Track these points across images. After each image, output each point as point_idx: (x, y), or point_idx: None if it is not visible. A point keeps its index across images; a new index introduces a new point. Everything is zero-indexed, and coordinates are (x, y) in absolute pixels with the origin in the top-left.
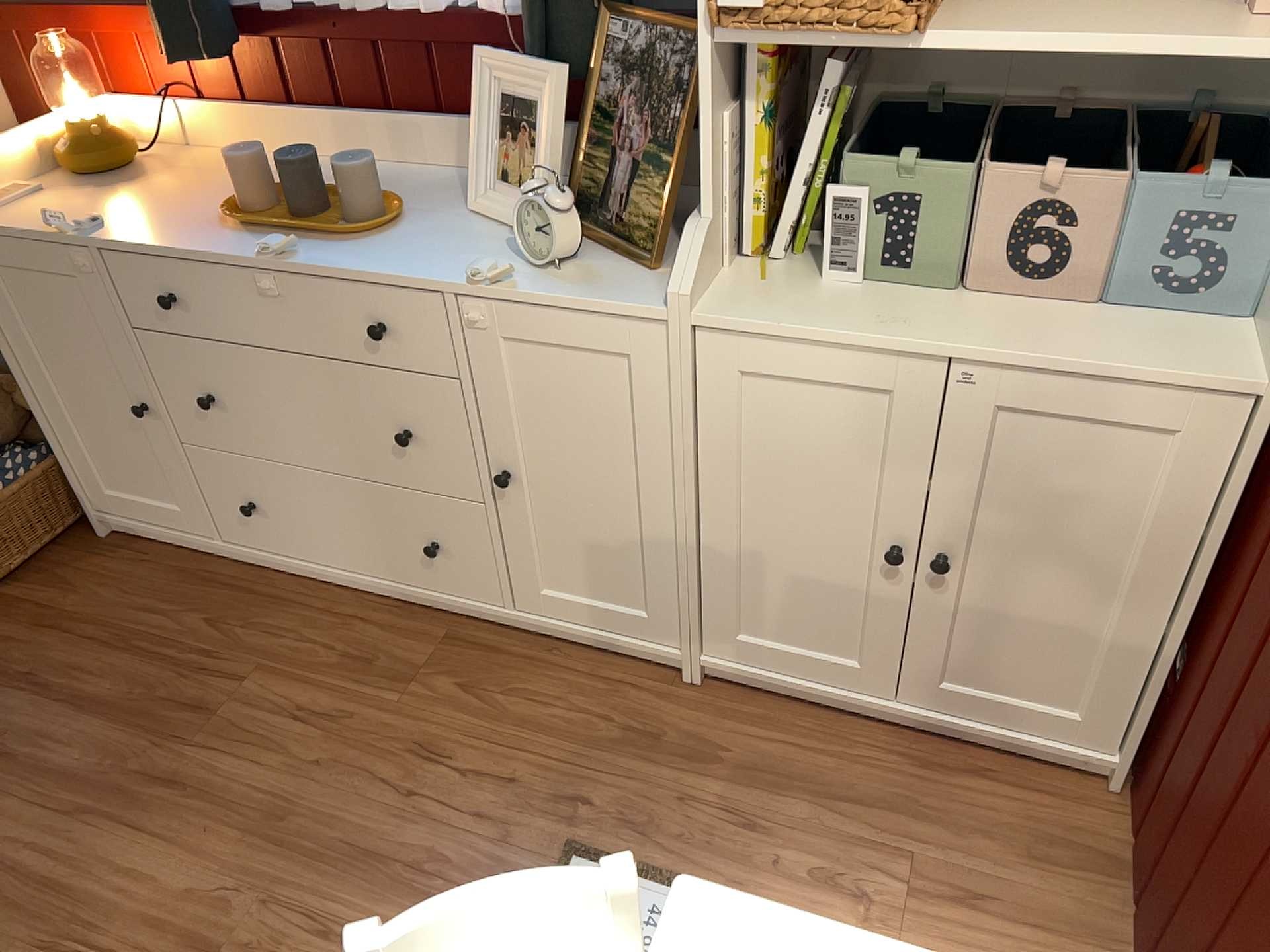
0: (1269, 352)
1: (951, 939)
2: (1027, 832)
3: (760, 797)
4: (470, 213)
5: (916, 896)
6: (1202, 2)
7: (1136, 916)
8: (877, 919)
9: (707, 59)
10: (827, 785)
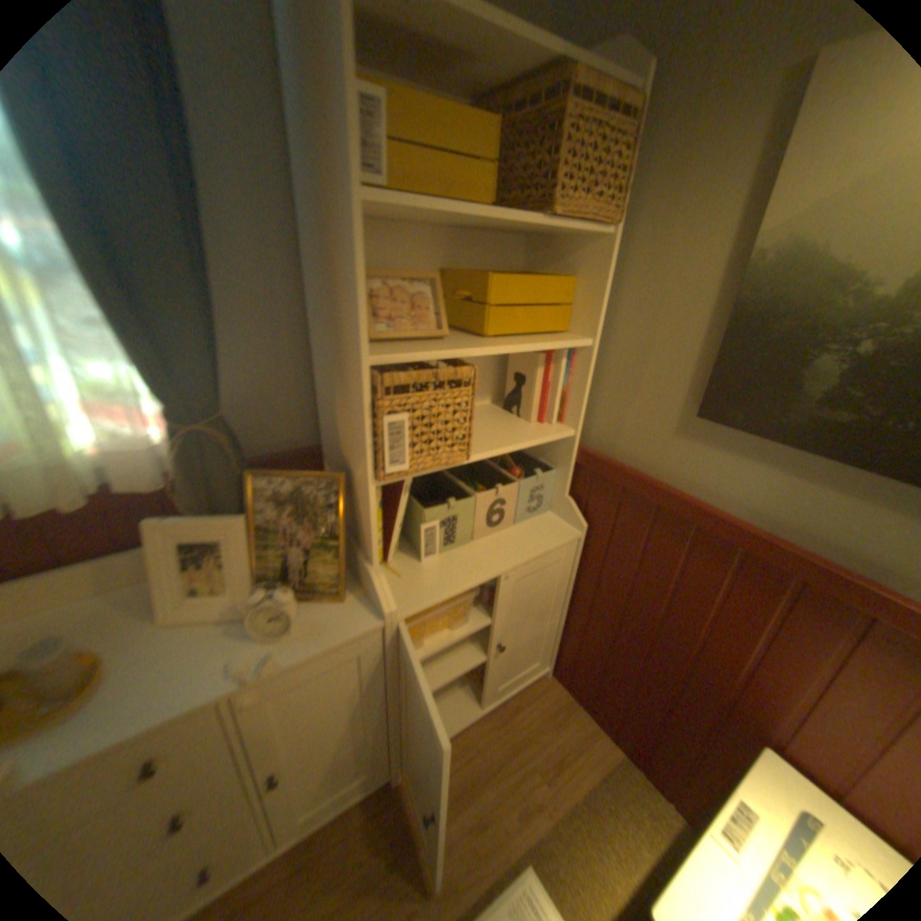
0: (570, 524)
1: (572, 792)
2: (547, 722)
3: (472, 812)
4: (160, 632)
5: (550, 788)
6: (505, 420)
7: (593, 722)
8: (551, 814)
9: (368, 497)
10: (486, 775)
